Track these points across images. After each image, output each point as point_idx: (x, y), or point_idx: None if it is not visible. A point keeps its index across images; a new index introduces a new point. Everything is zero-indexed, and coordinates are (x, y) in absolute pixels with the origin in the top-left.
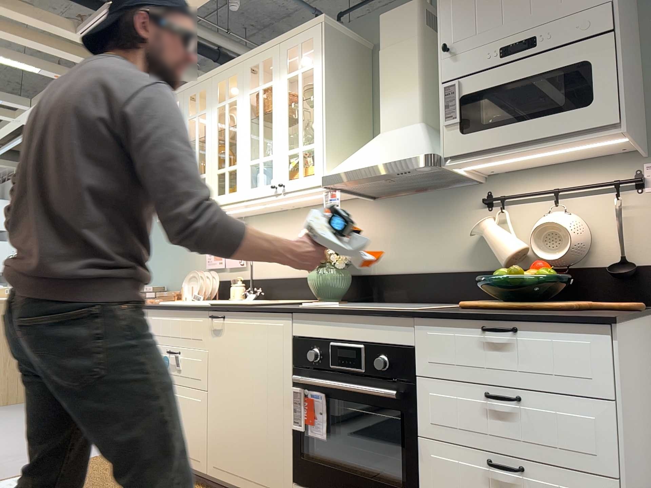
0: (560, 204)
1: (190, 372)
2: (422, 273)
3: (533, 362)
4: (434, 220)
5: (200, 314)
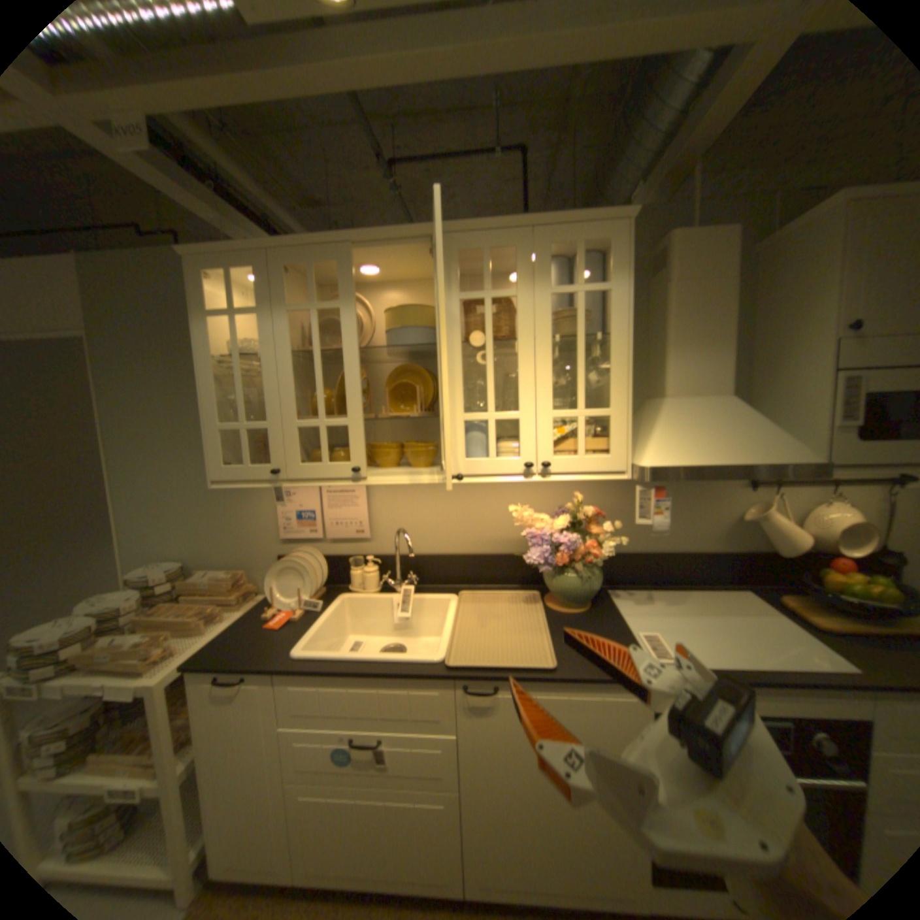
0: (831, 493)
1: (414, 770)
2: (669, 554)
3: None
4: (686, 496)
5: (431, 685)
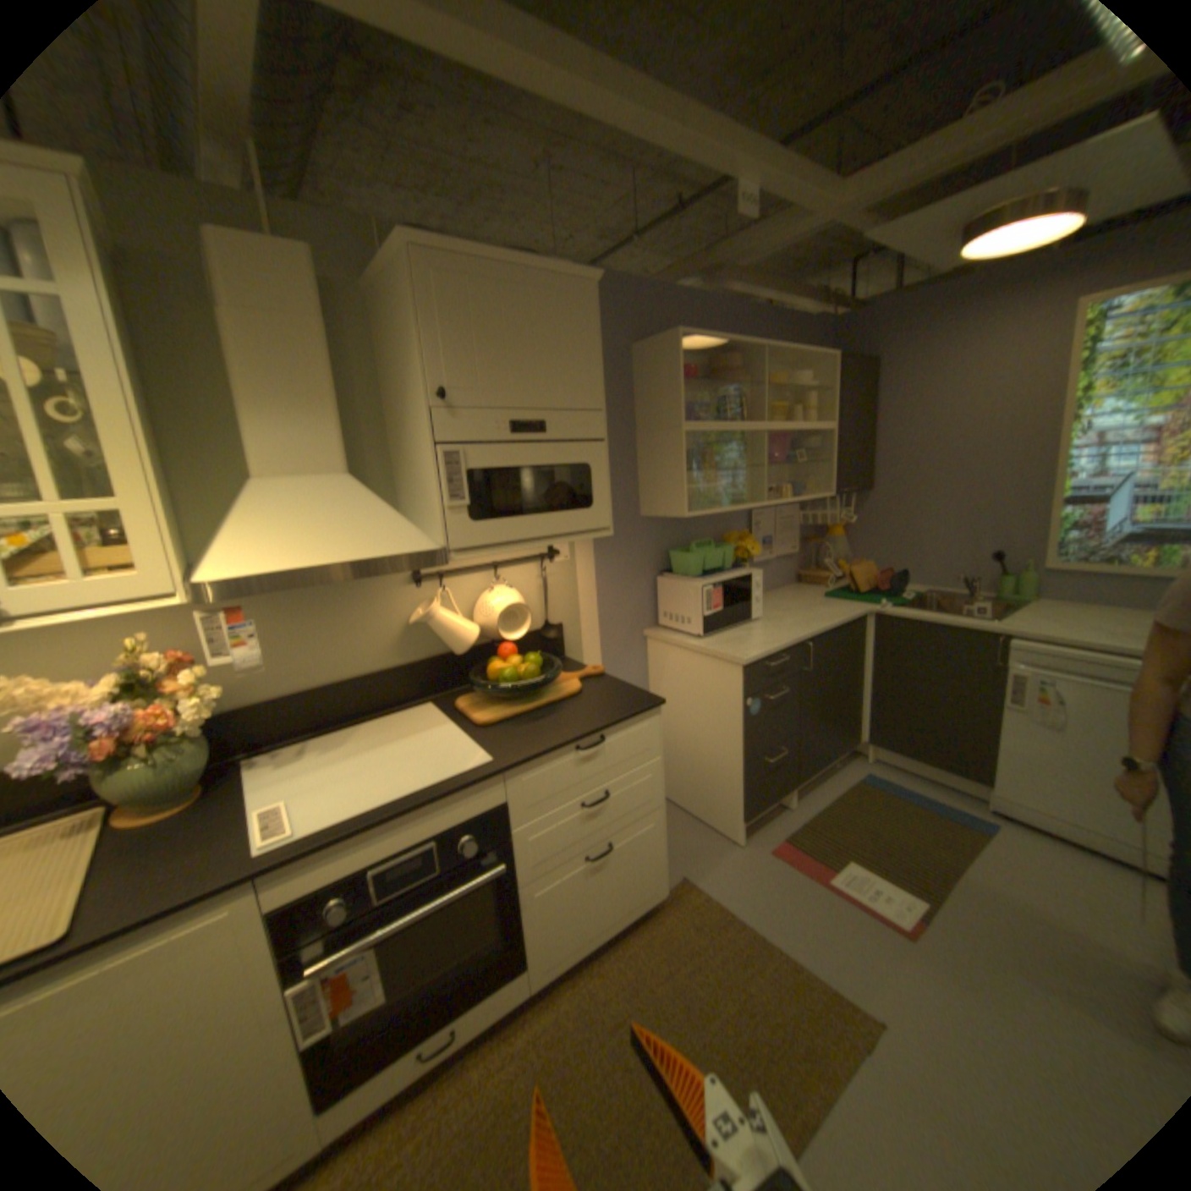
0: (494, 577)
1: None
2: (328, 685)
3: (614, 758)
4: (337, 606)
5: None
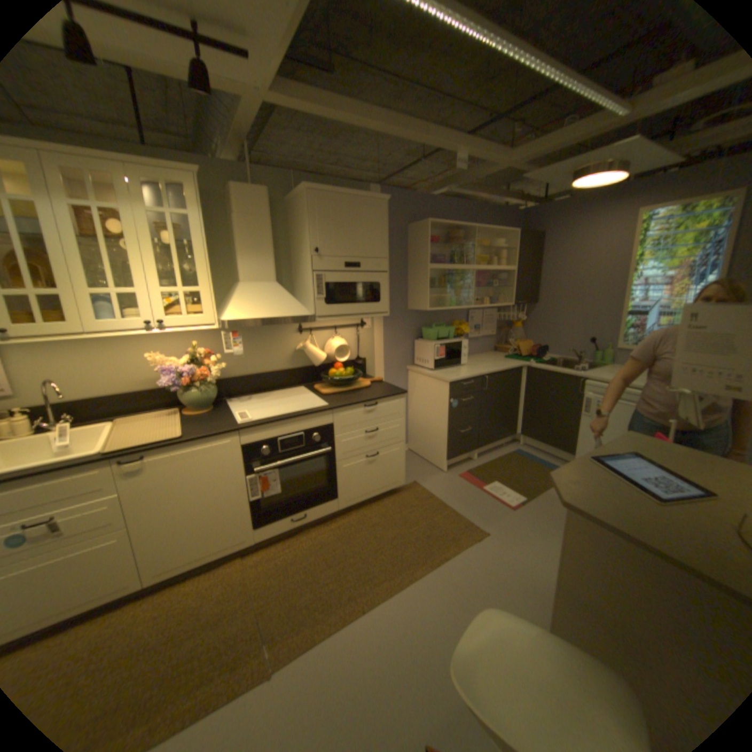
0: (335, 333)
1: (89, 525)
2: (261, 374)
3: (381, 414)
4: (267, 340)
5: (92, 467)
